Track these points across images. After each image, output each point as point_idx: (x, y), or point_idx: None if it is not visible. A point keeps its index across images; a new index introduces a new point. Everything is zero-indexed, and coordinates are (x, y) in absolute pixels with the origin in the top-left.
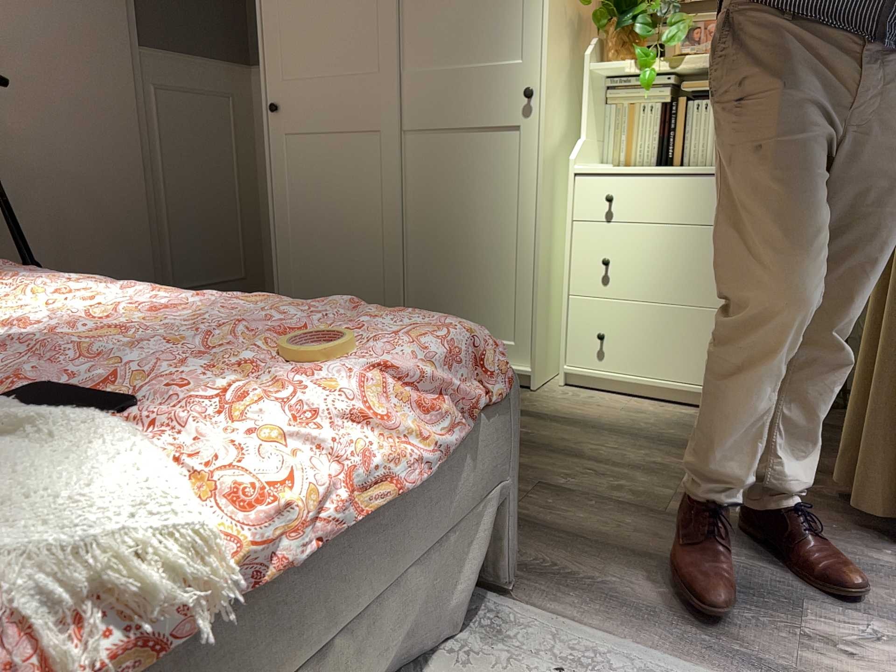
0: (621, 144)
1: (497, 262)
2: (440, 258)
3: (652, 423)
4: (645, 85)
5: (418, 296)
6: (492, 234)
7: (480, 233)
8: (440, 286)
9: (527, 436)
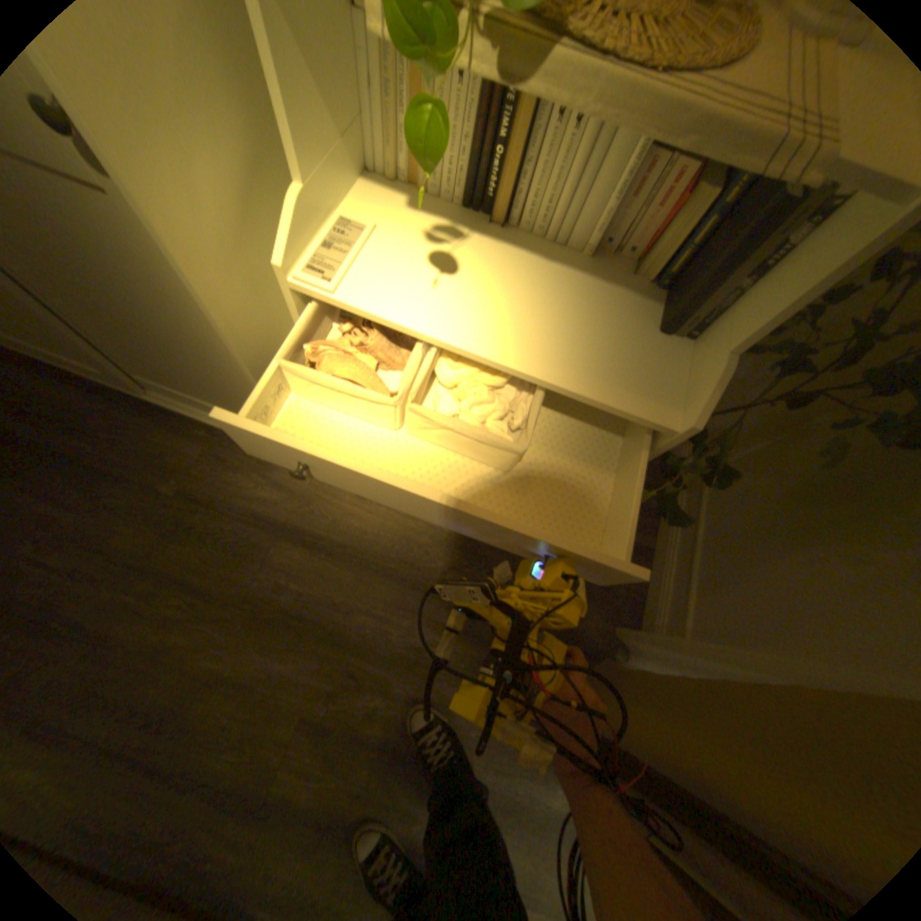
0: (399, 132)
1: (213, 368)
2: (119, 331)
3: (425, 541)
4: (424, 150)
5: (121, 355)
6: (180, 336)
7: (160, 328)
8: (145, 357)
9: (298, 595)
